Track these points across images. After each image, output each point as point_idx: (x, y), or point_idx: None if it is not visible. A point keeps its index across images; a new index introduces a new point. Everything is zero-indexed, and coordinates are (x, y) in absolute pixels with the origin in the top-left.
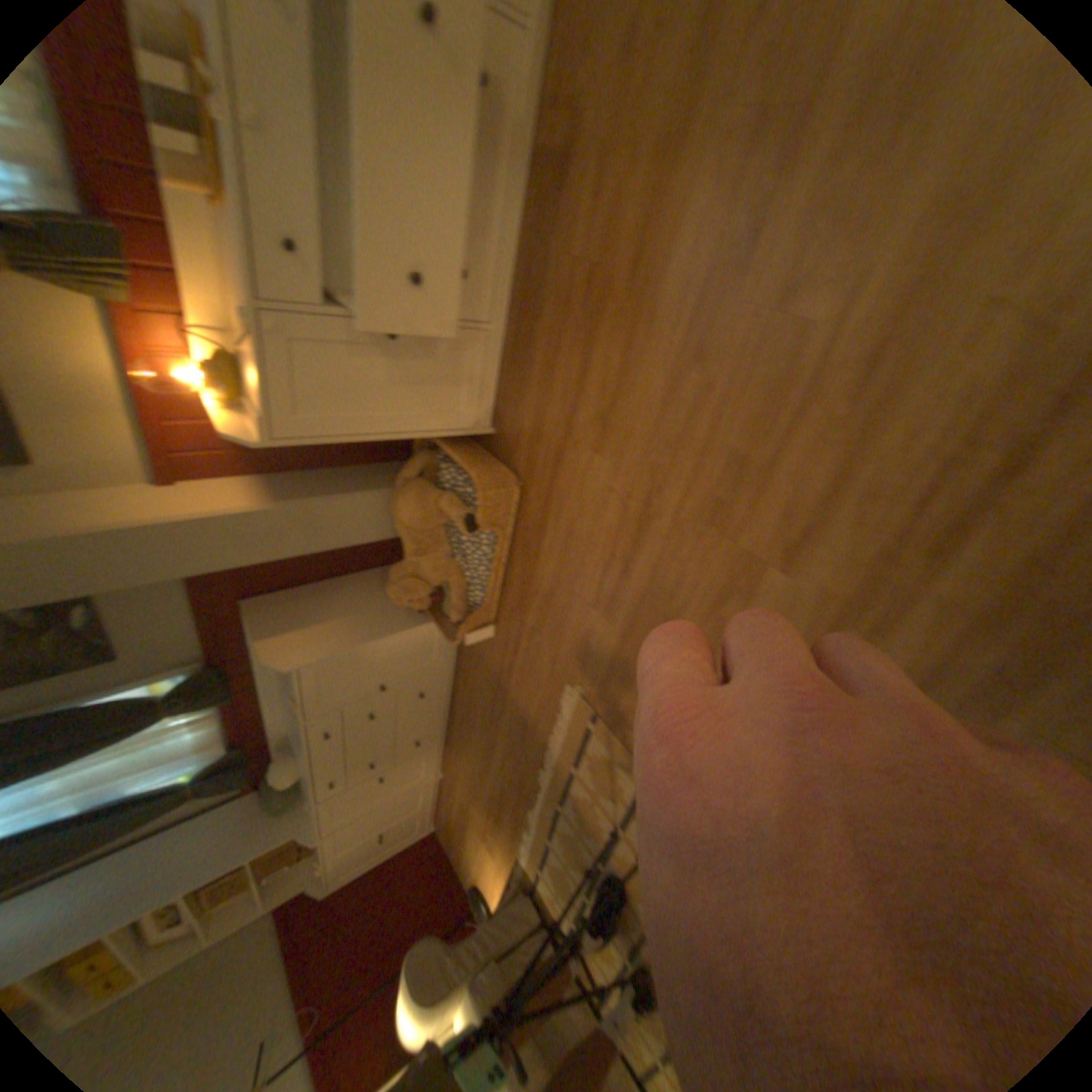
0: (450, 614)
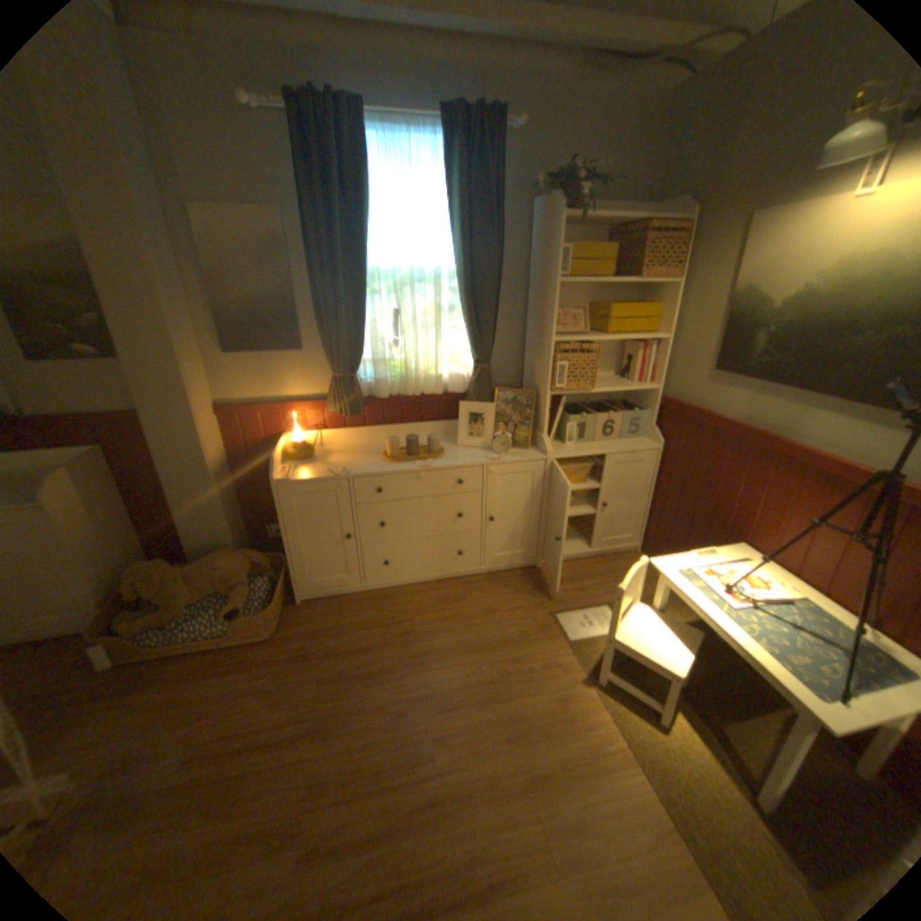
0: (117, 631)
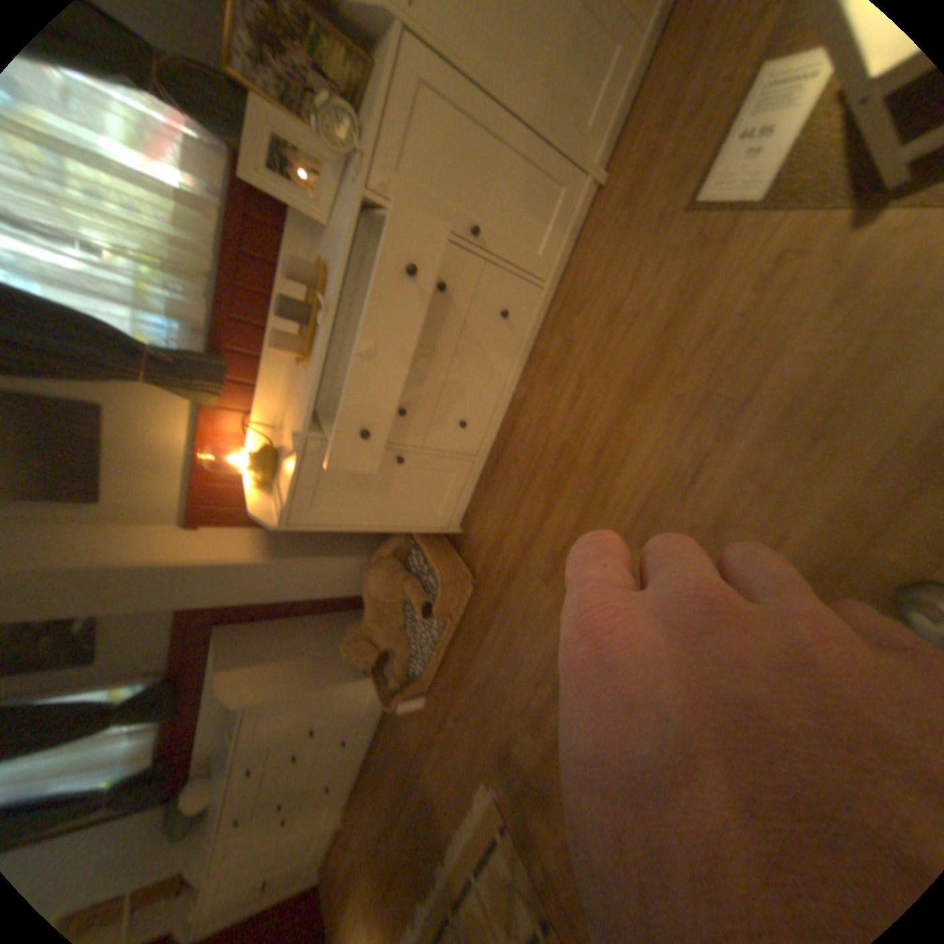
0: (390, 679)
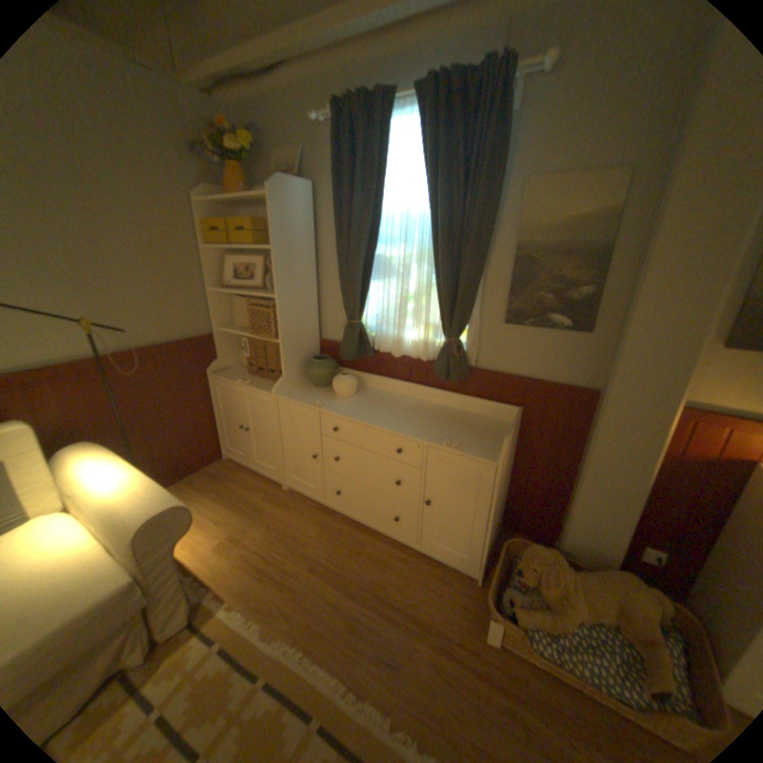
0: (512, 613)
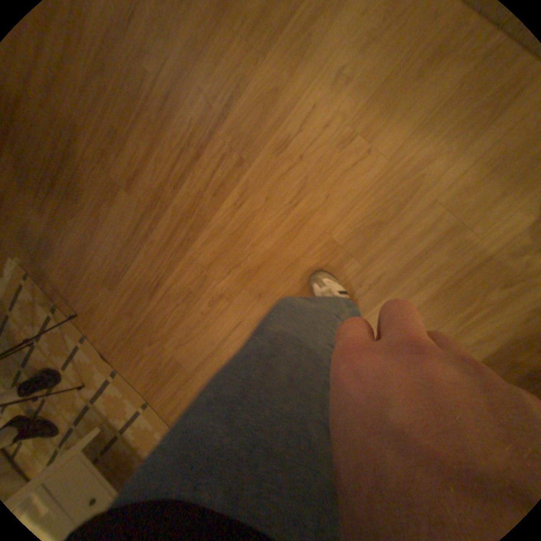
0: None
